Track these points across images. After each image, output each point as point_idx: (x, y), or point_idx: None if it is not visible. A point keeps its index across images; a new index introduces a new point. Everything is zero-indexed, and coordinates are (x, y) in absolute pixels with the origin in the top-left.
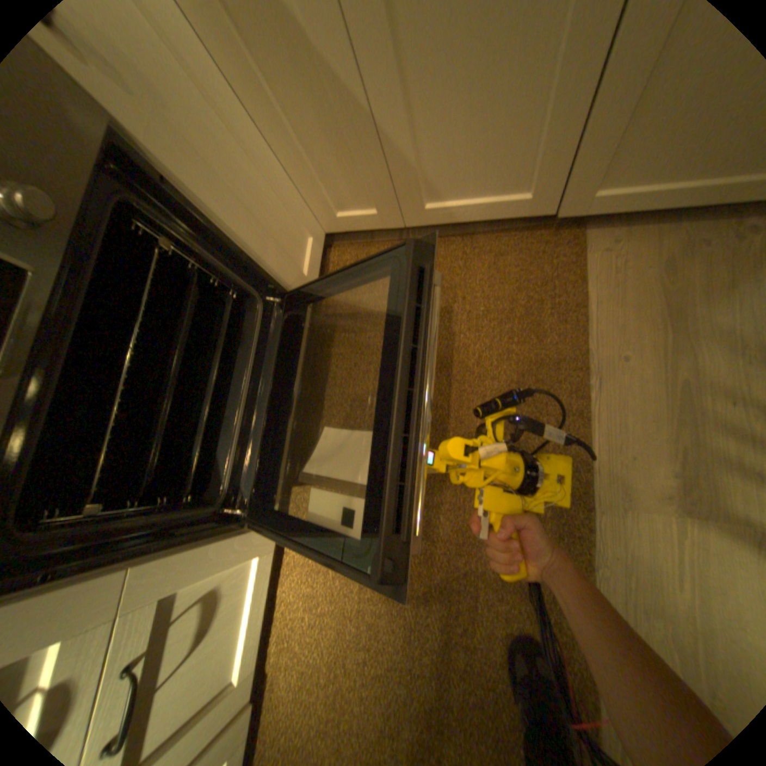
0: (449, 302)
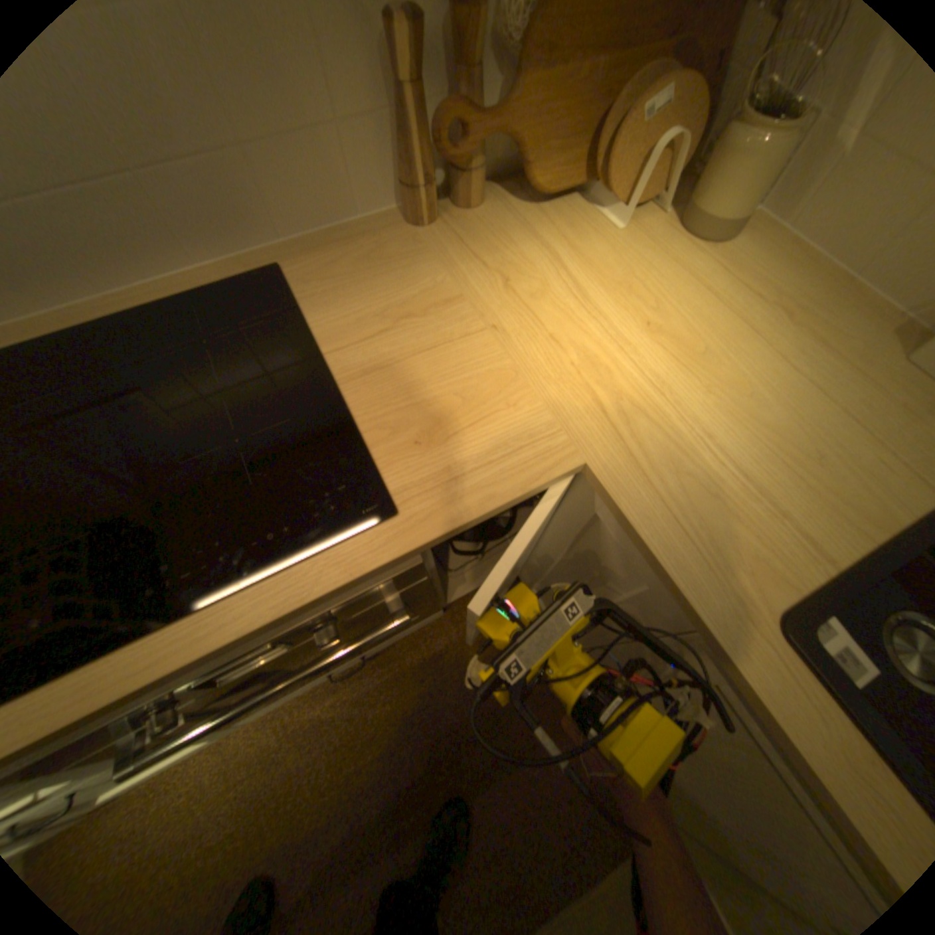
0: (525, 735)
